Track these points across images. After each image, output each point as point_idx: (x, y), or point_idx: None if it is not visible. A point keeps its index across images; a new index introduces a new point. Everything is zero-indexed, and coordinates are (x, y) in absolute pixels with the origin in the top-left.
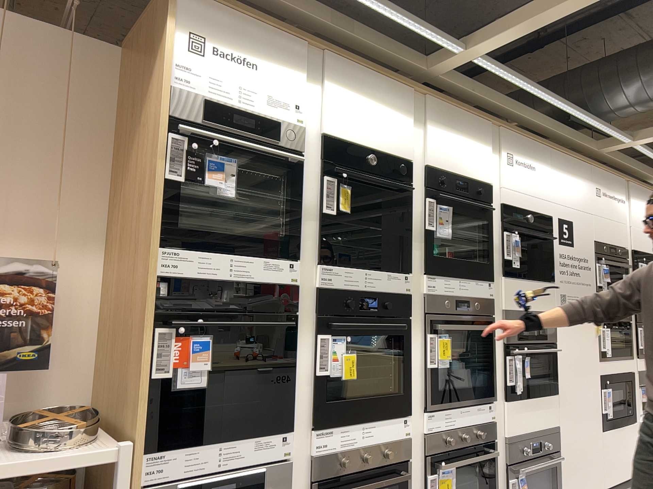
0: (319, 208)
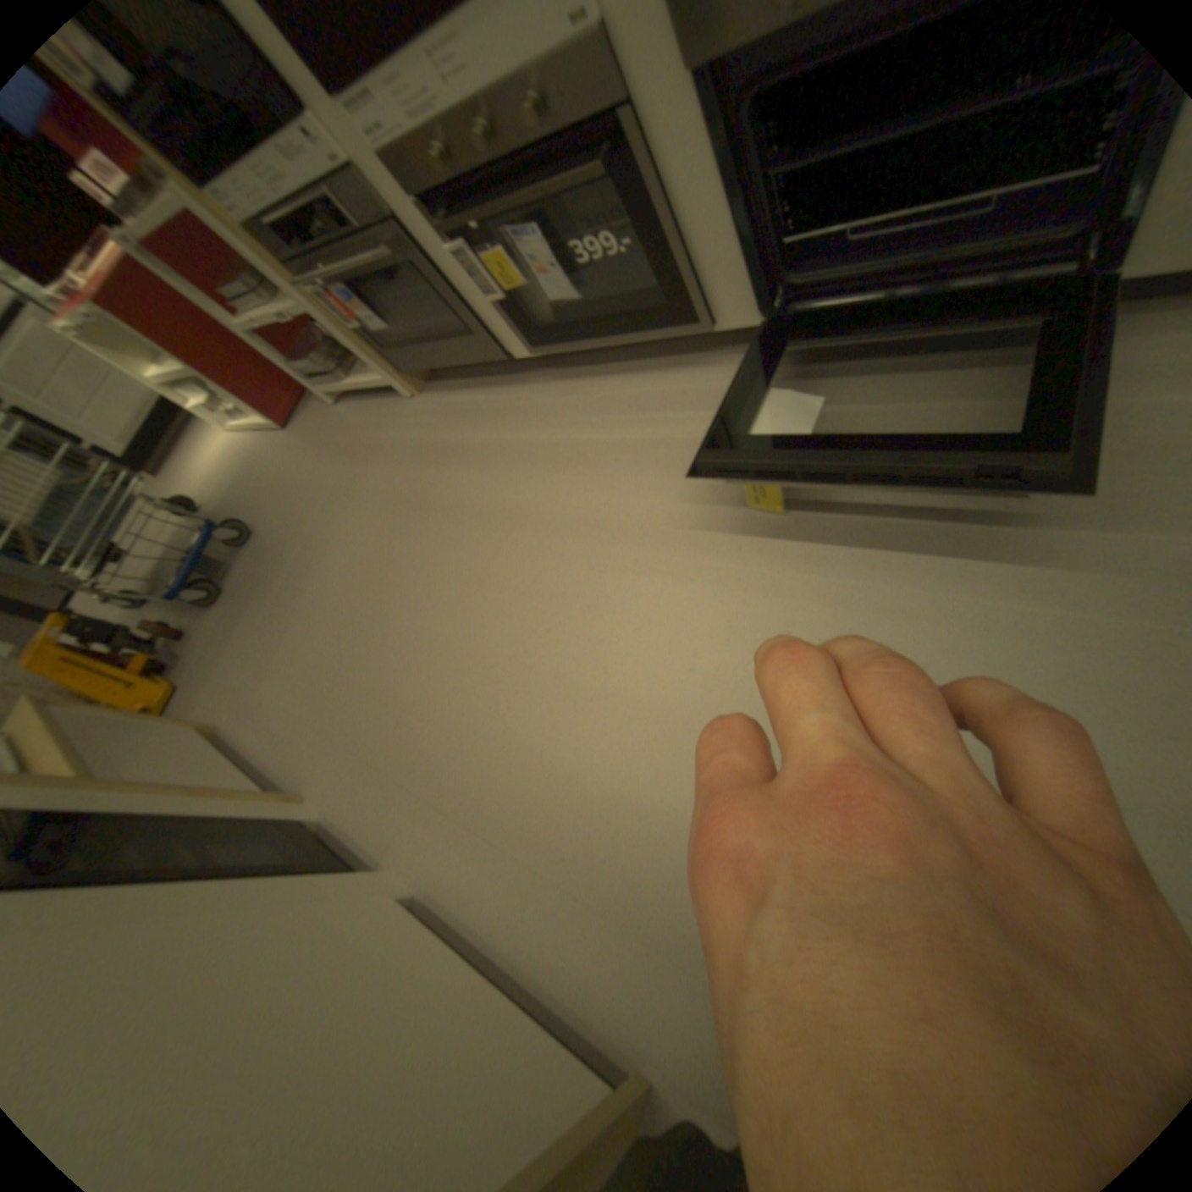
0: None
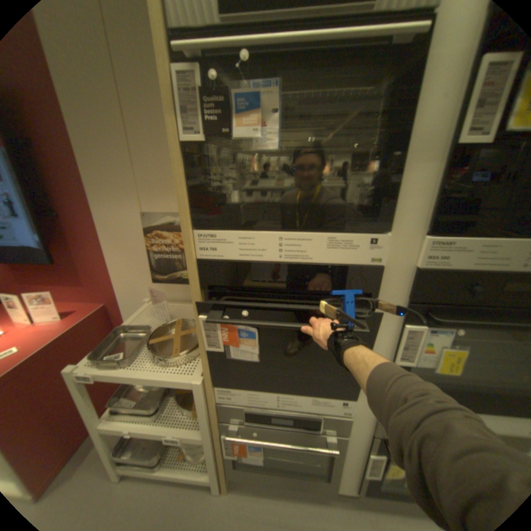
0: (450, 130)
